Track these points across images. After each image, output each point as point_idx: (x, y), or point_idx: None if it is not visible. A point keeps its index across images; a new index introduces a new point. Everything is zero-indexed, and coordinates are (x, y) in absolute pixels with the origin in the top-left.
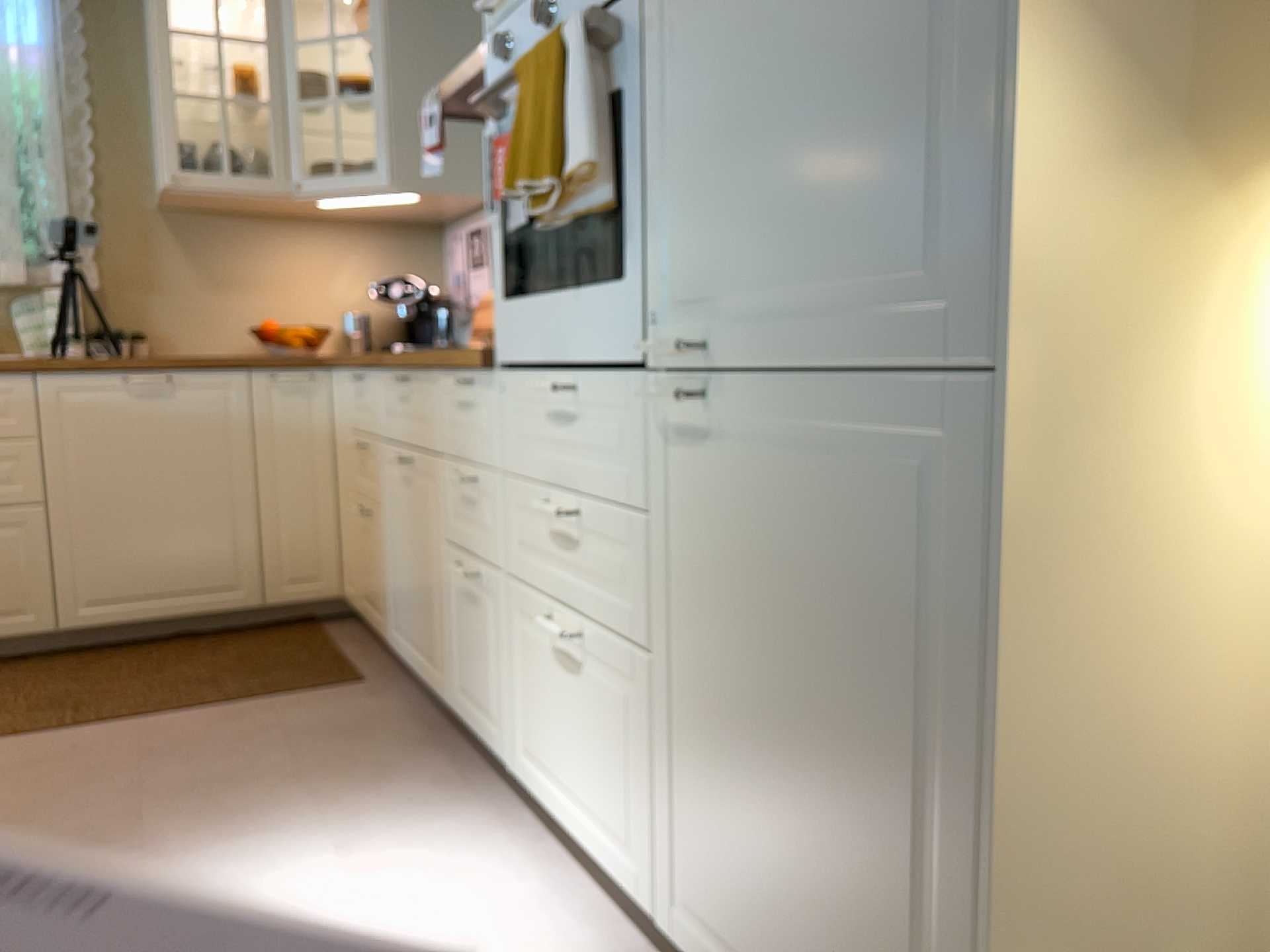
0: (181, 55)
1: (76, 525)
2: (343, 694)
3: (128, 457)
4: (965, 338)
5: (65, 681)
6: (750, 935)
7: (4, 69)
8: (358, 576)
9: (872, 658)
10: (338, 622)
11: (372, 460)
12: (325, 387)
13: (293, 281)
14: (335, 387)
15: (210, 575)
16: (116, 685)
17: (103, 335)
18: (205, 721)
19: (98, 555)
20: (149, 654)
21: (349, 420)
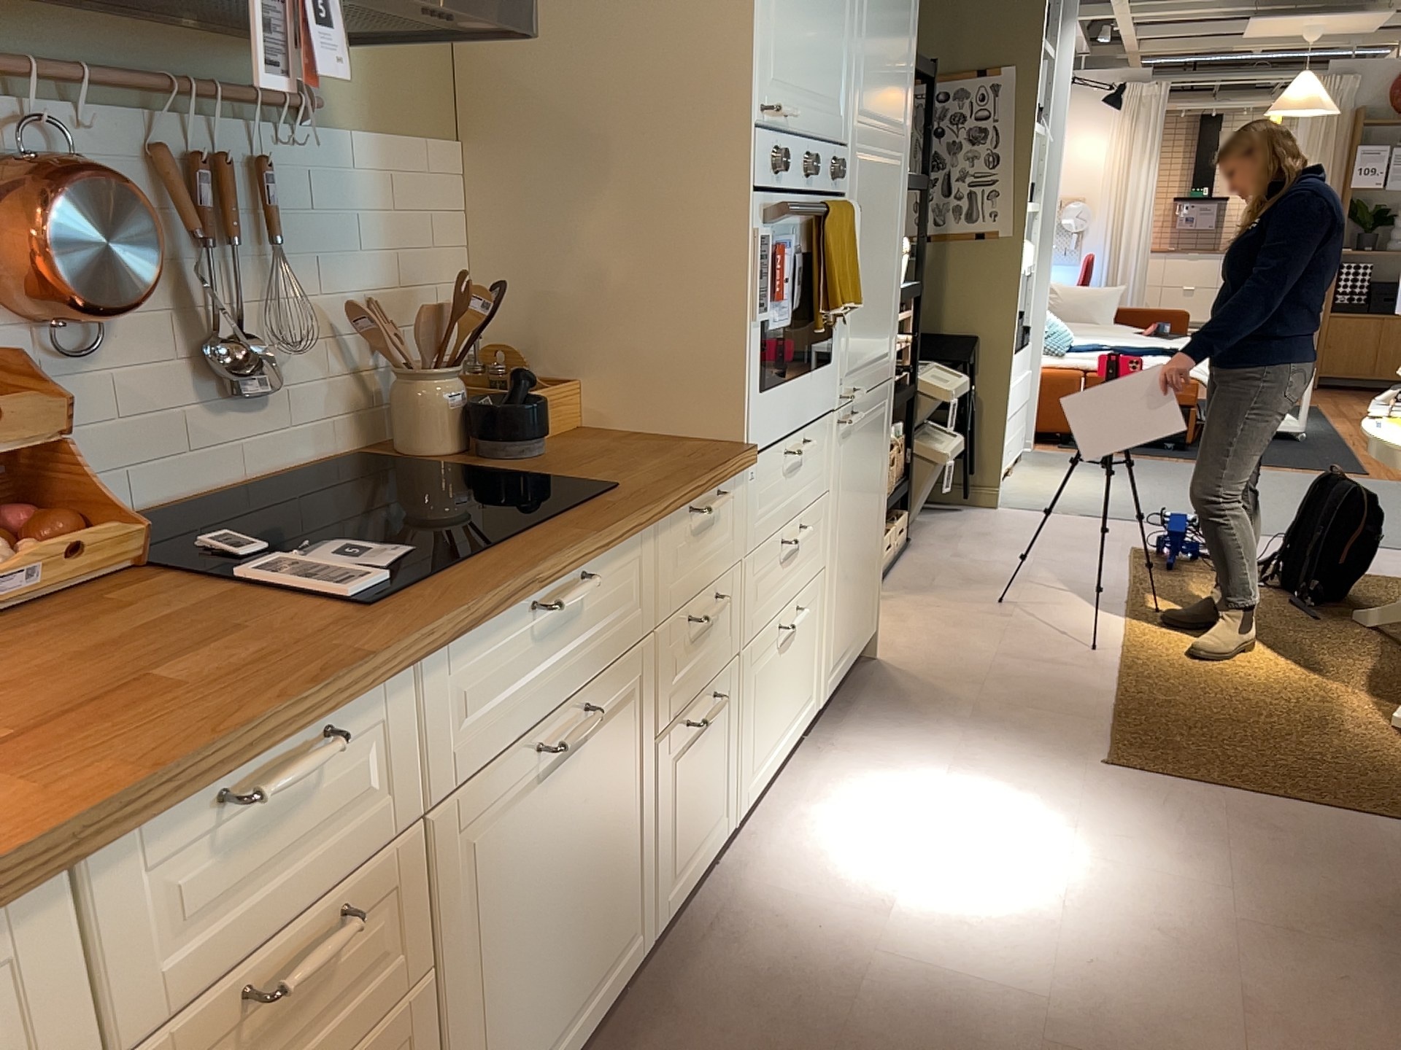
0: None
1: None
2: None
3: None
4: (890, 369)
5: None
6: (847, 634)
7: None
8: None
9: (874, 479)
10: None
11: (371, 919)
12: None
13: None
14: None
15: None
16: None
17: None
18: None
19: None
20: None
21: (122, 1025)
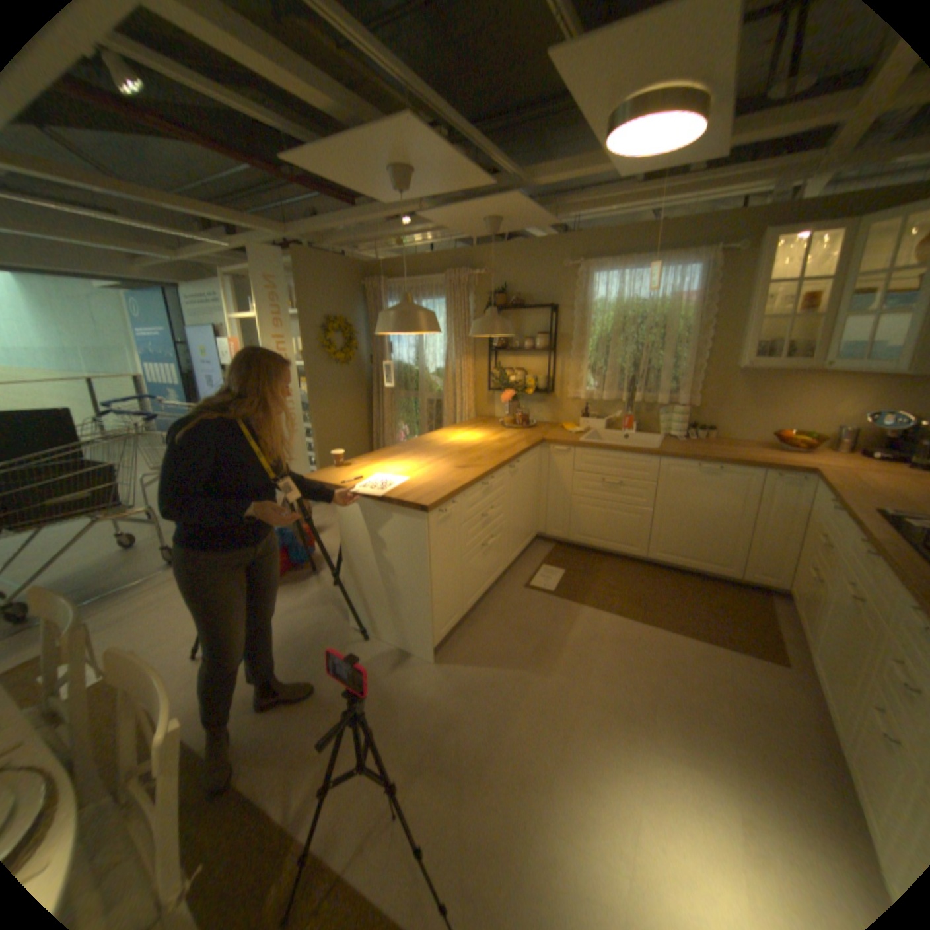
0: (773, 290)
1: (664, 520)
2: (774, 672)
3: (693, 498)
4: None
5: (645, 585)
6: None
7: (679, 309)
8: (803, 598)
9: None
10: (784, 602)
11: (834, 559)
12: (814, 485)
13: (811, 404)
14: (820, 490)
15: (719, 558)
16: (664, 600)
17: (696, 425)
18: (697, 651)
19: (670, 535)
20: (682, 583)
21: (824, 519)
